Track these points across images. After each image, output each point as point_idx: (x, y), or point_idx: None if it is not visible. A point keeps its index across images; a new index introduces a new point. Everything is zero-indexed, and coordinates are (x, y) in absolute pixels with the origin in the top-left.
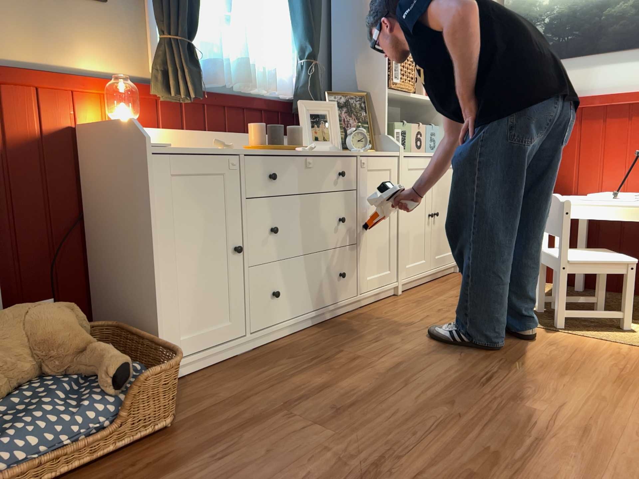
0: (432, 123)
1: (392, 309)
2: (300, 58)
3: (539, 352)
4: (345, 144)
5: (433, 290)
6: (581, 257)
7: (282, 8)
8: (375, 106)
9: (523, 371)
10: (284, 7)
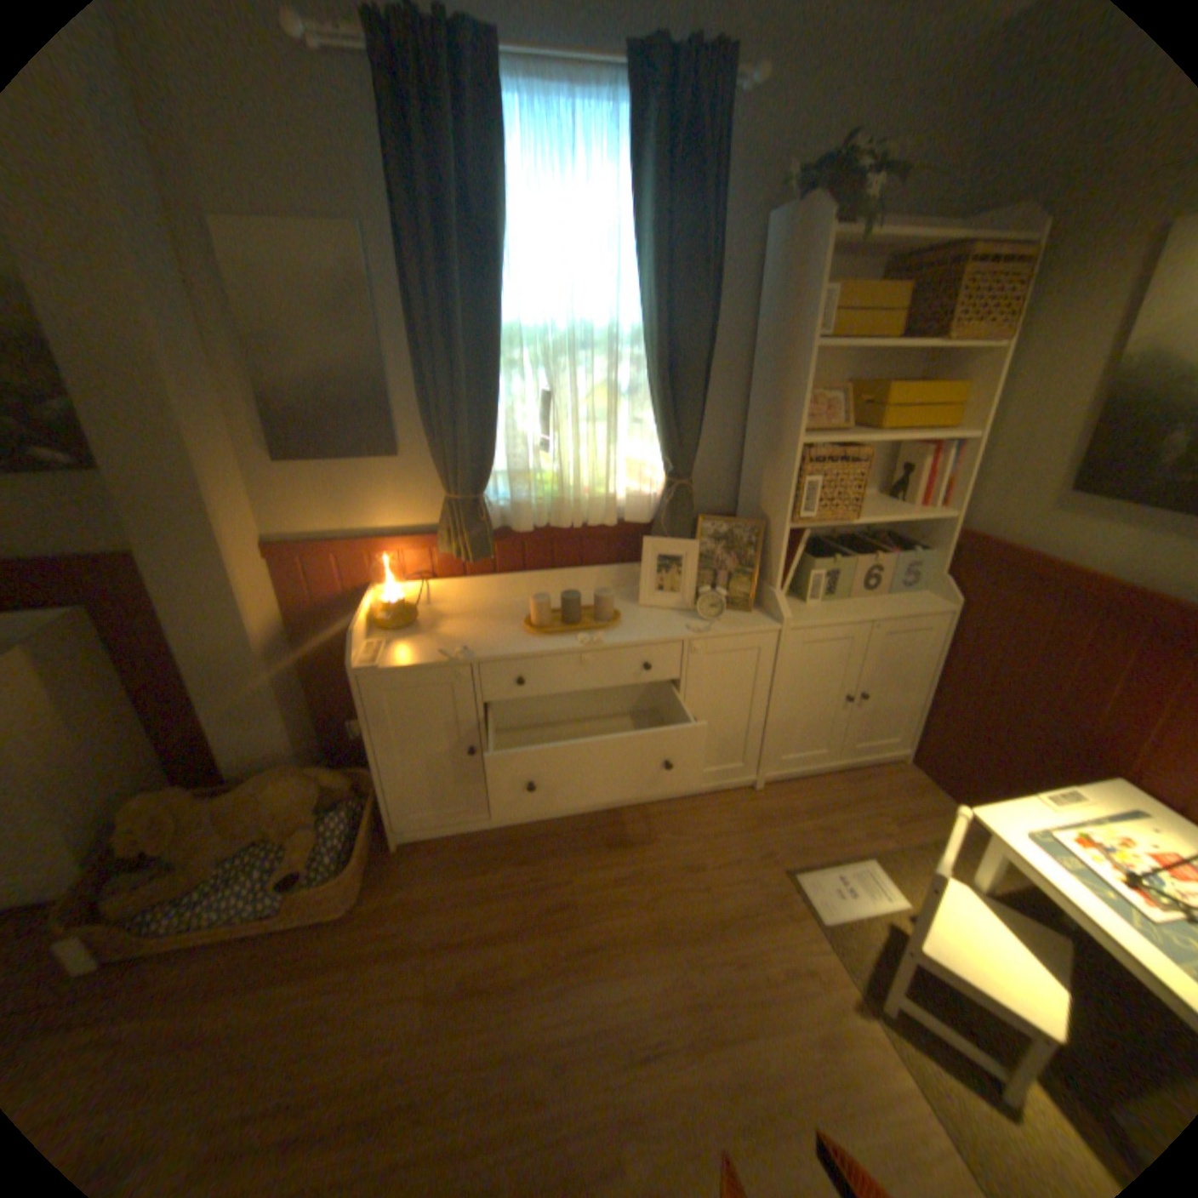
0: (929, 541)
1: (714, 822)
2: (664, 472)
3: (784, 1053)
4: (697, 604)
5: (818, 799)
6: (965, 957)
7: (643, 405)
8: (772, 545)
9: (710, 1078)
10: (643, 405)
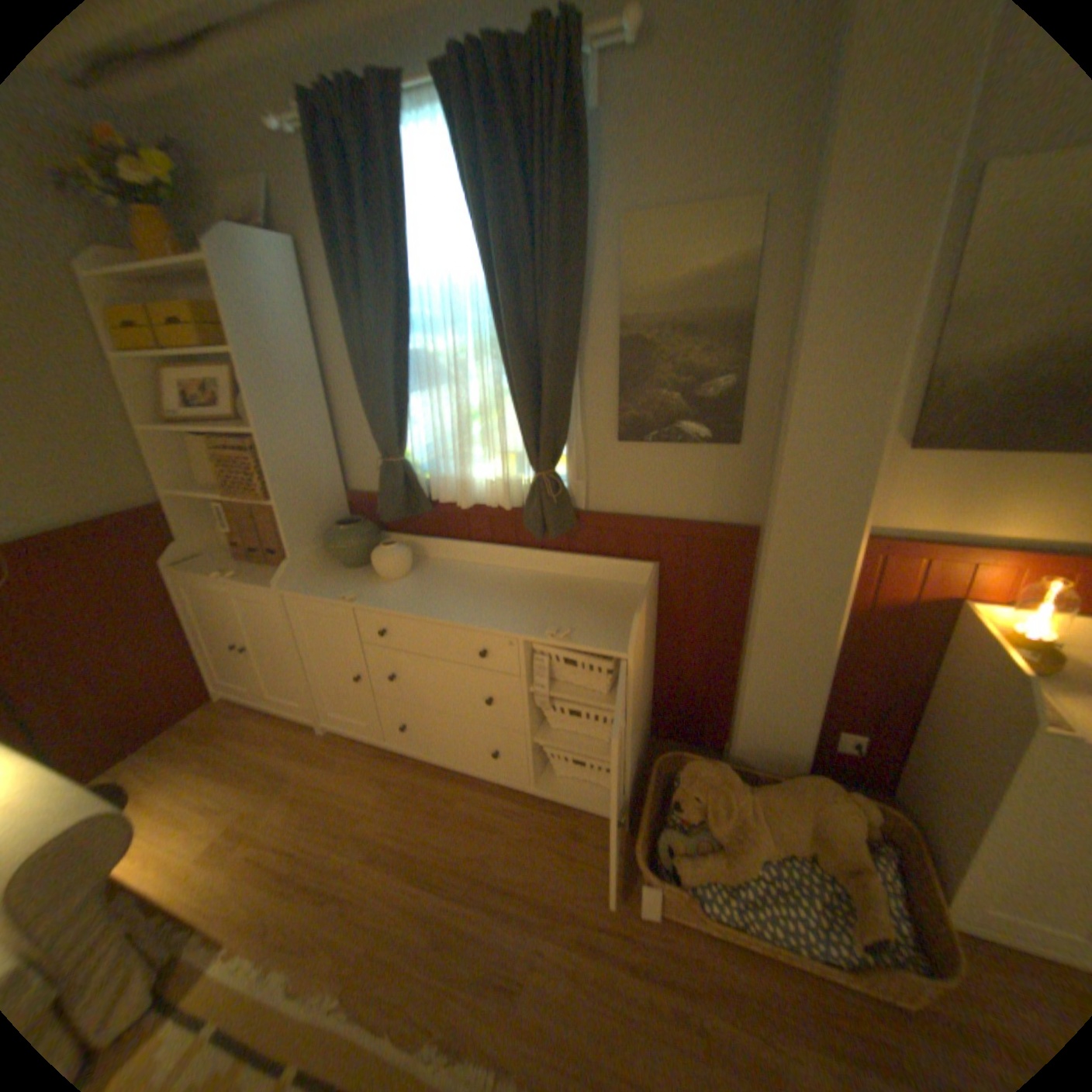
0: None
1: None
2: None
3: None
4: None
5: None
6: None
7: None
8: None
9: None
10: None
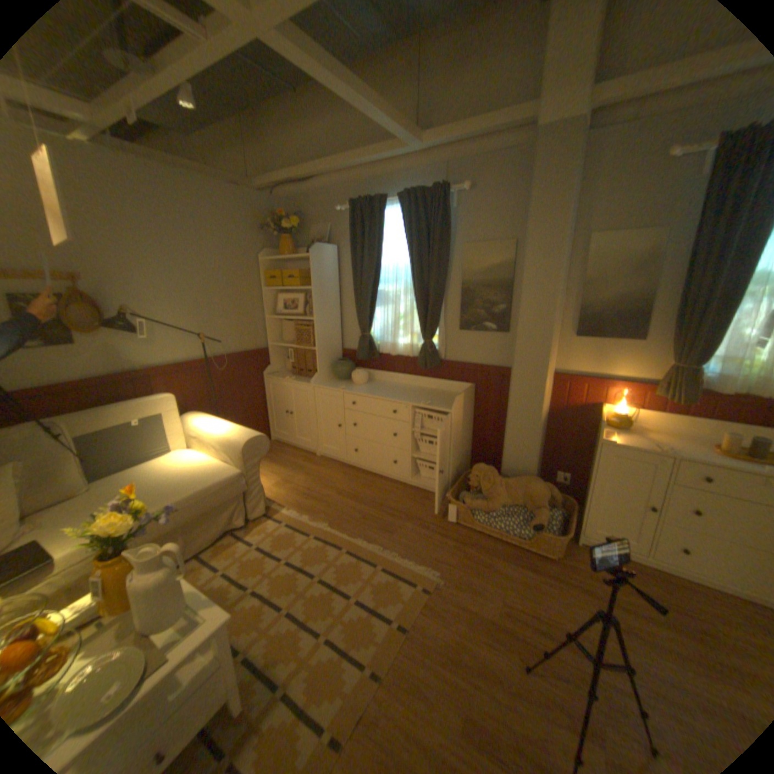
0: None
1: None
2: None
3: None
4: None
5: None
6: None
7: None
8: None
9: None
10: None
